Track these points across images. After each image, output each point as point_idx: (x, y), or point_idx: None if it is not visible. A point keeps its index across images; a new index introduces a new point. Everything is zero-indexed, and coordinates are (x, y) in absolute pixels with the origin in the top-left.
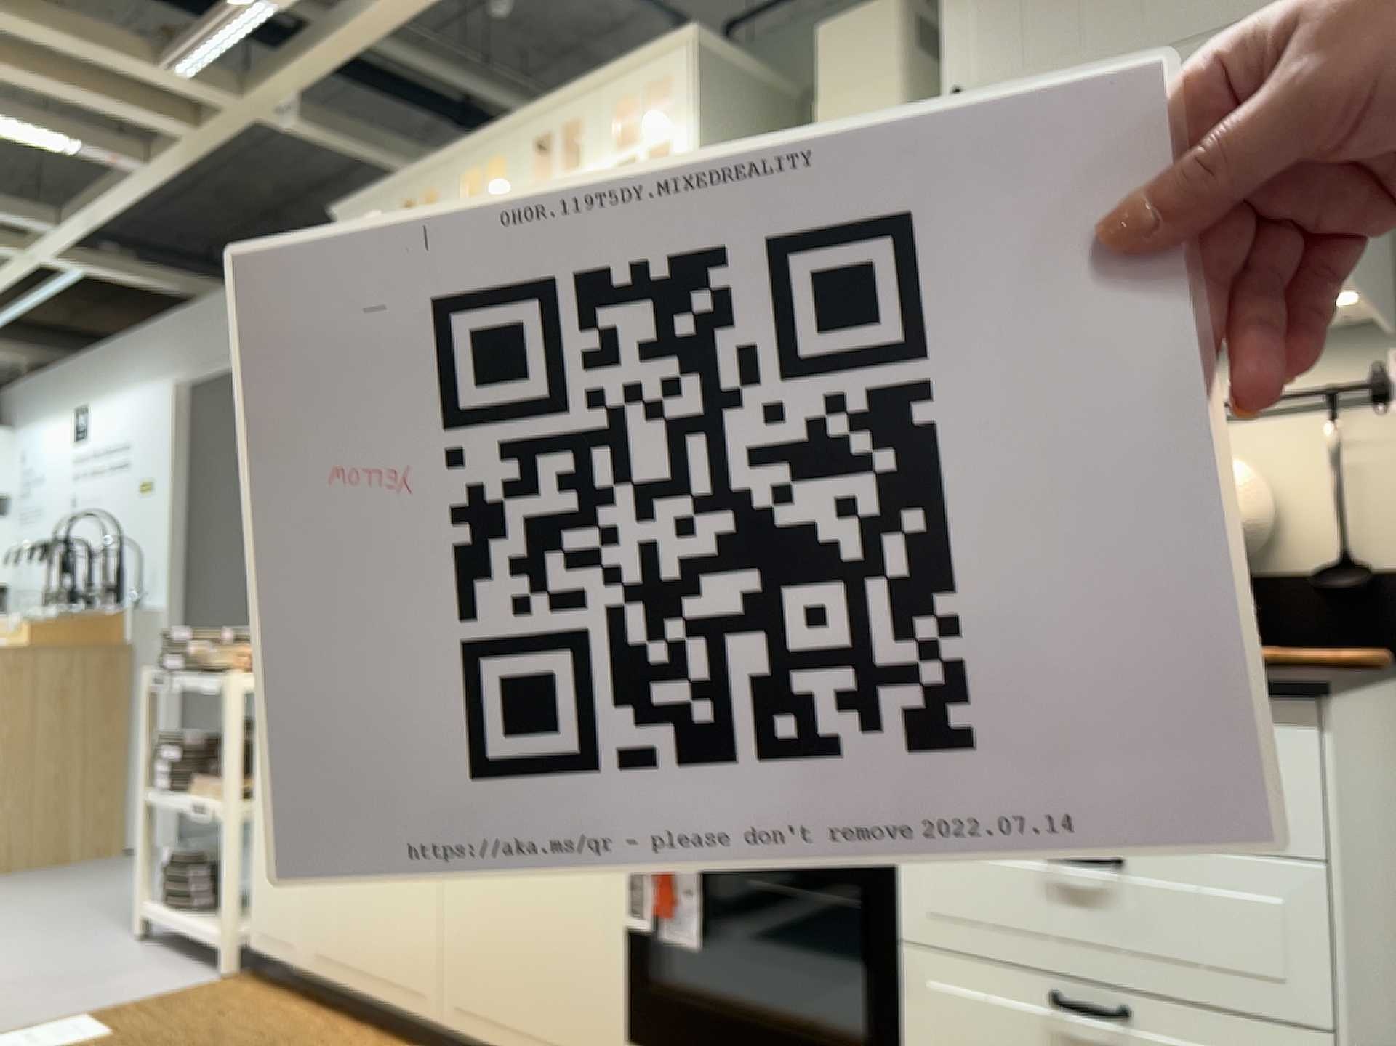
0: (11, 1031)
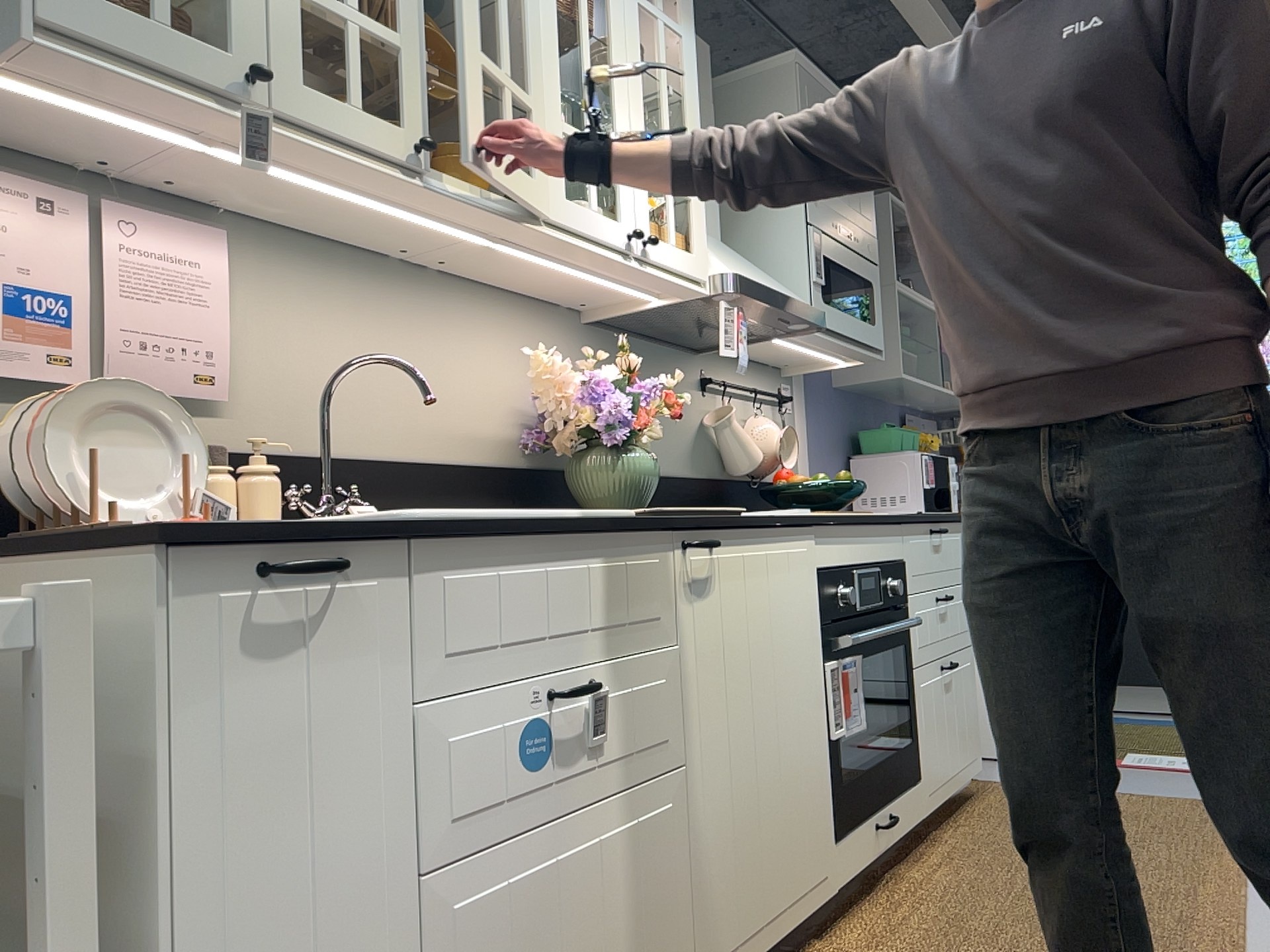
0: None
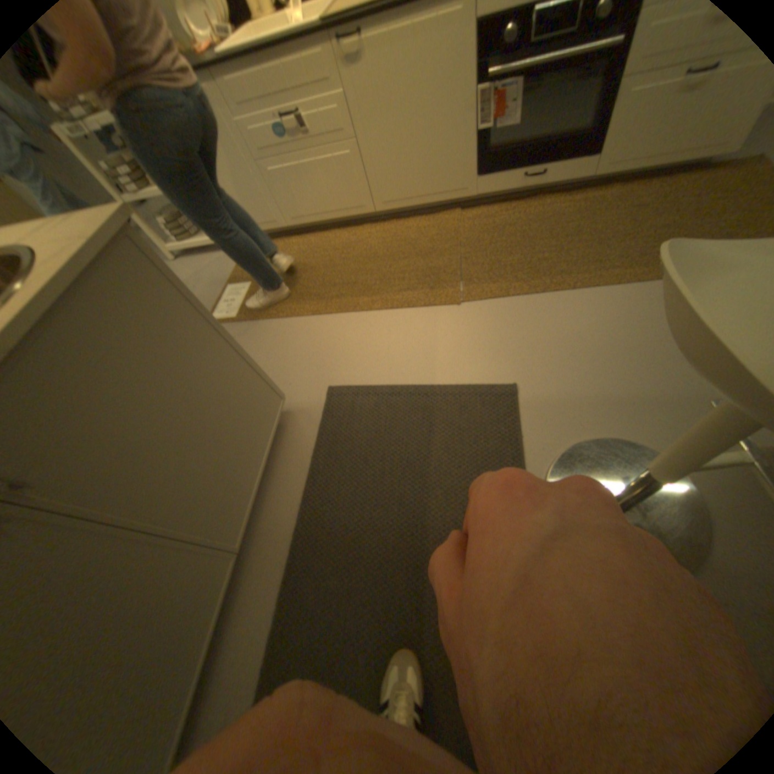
0: (211, 300)
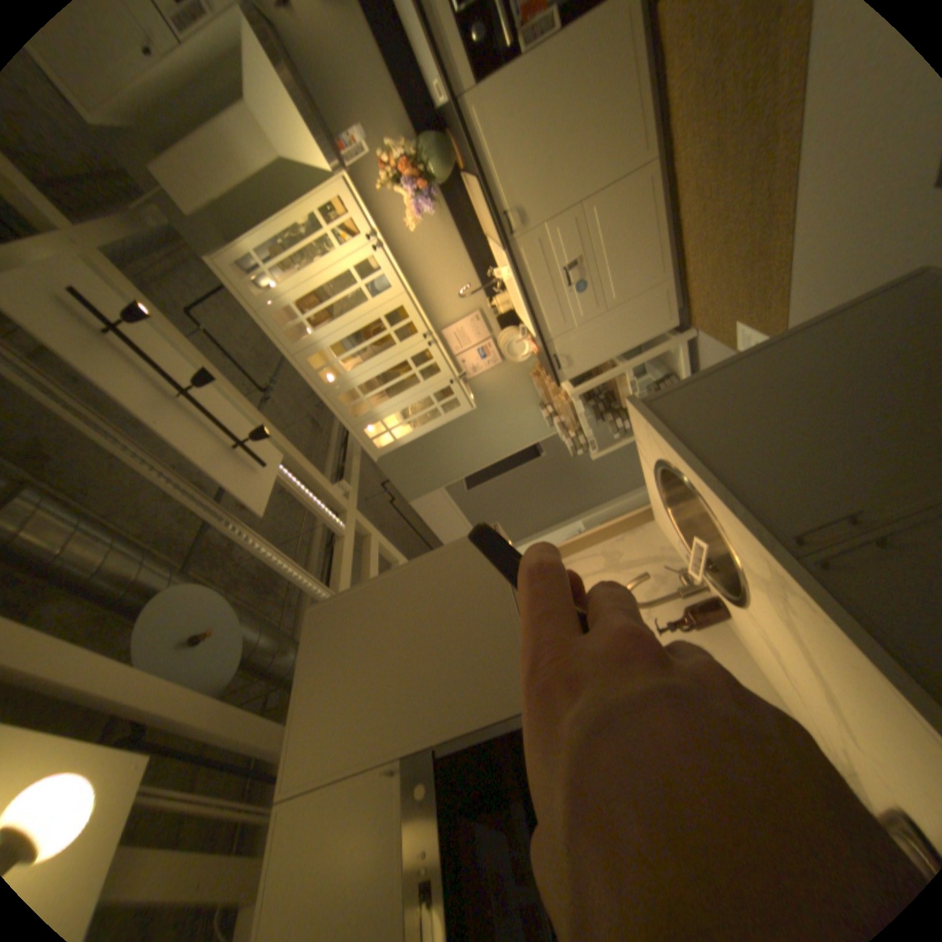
0: None
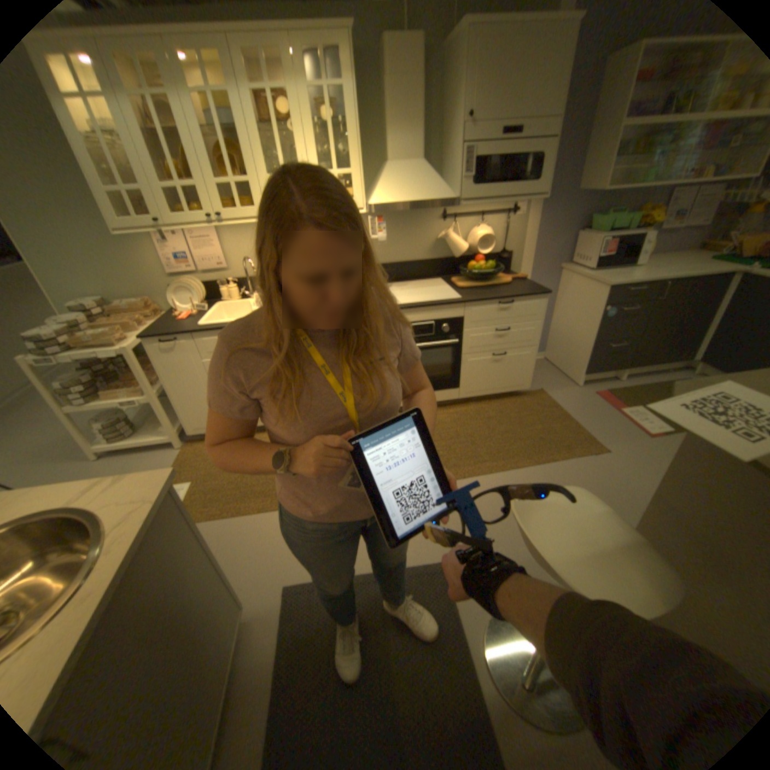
0: None
